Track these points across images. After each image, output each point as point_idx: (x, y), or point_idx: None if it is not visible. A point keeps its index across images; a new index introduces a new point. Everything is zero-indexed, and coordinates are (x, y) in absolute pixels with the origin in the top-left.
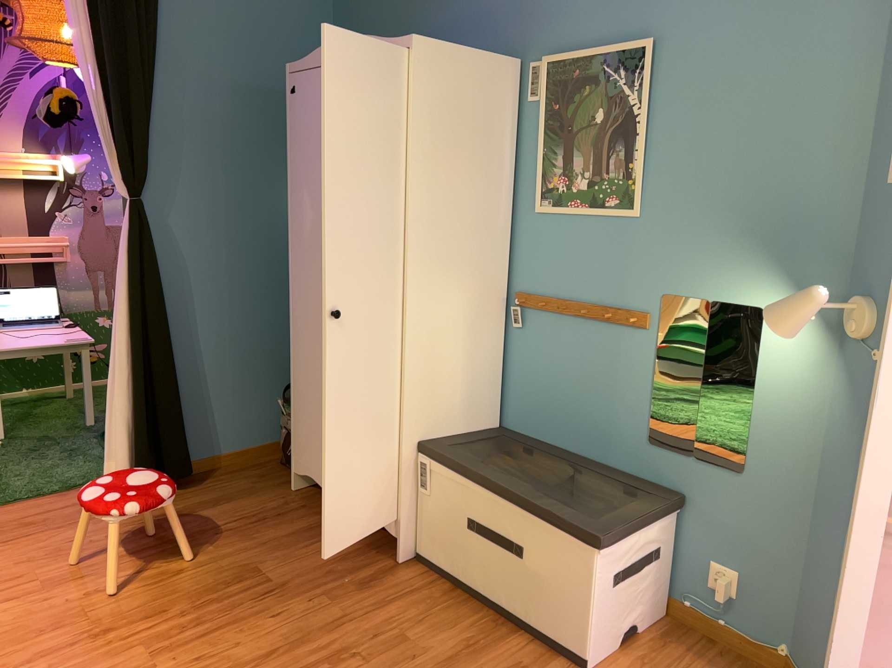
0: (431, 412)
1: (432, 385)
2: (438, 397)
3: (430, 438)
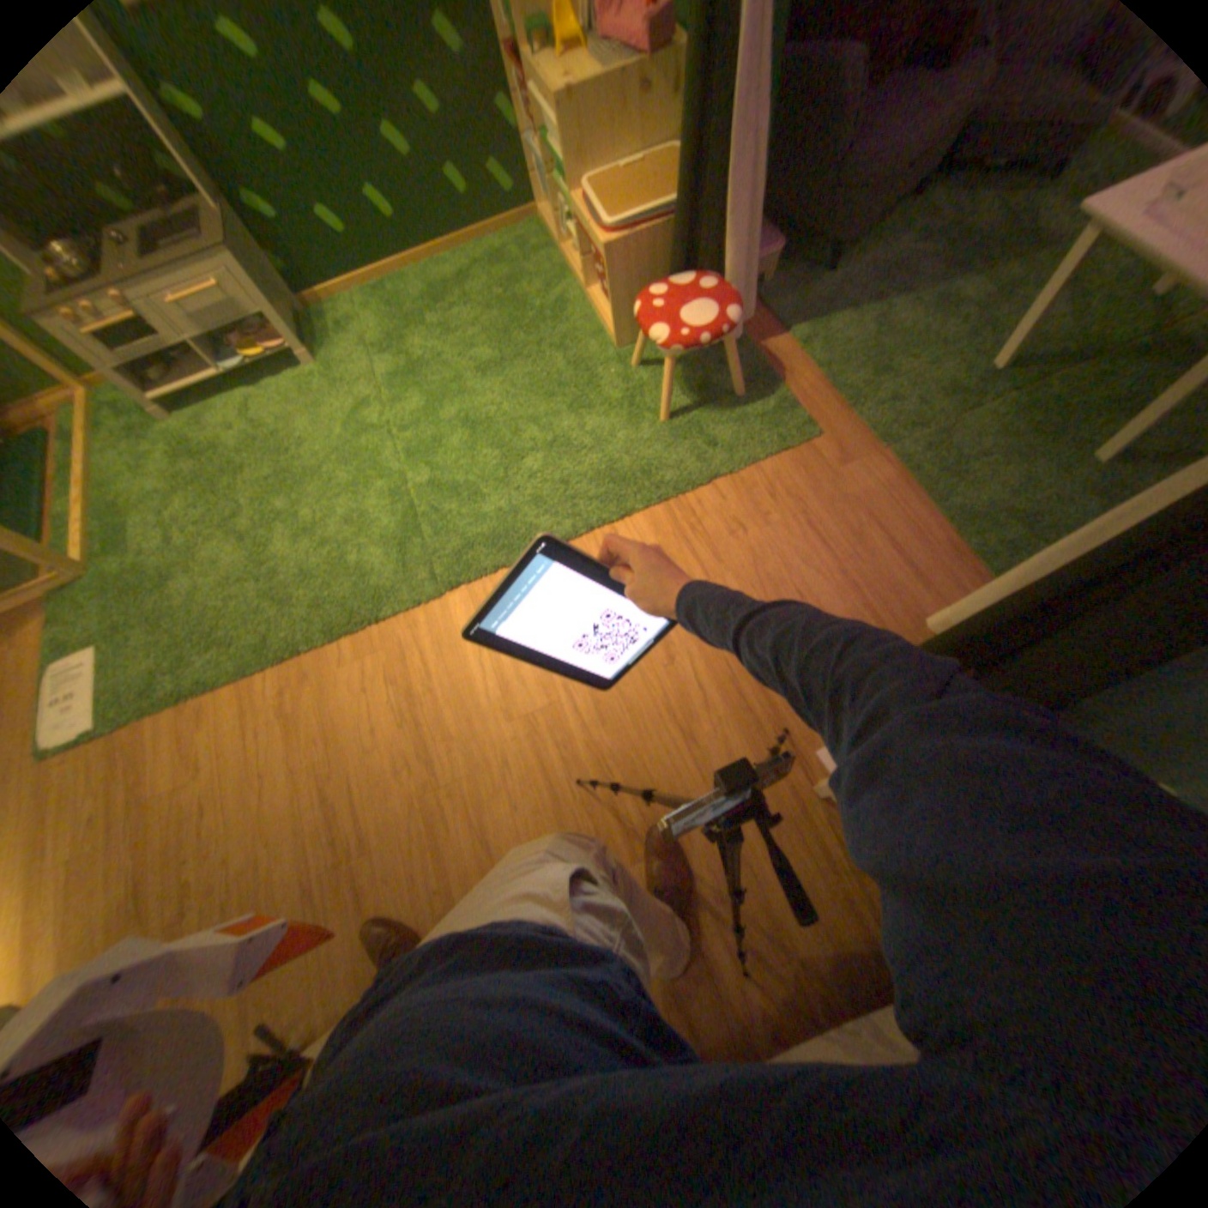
0: None
1: None
2: None
3: None
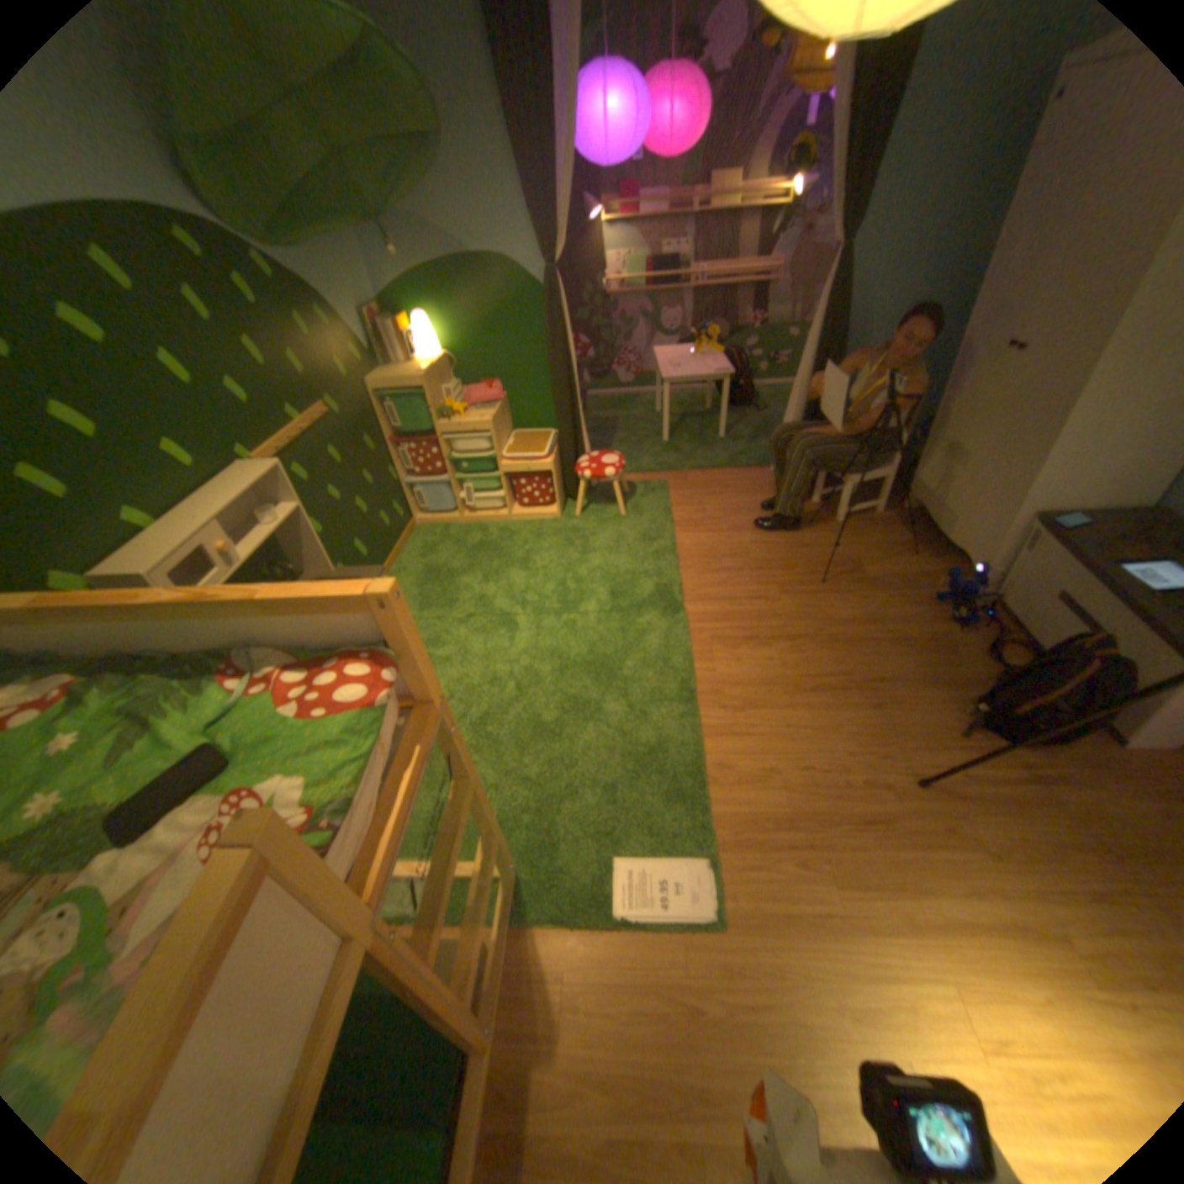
0: (1068, 486)
1: (1081, 463)
2: (1084, 474)
3: (1055, 509)
